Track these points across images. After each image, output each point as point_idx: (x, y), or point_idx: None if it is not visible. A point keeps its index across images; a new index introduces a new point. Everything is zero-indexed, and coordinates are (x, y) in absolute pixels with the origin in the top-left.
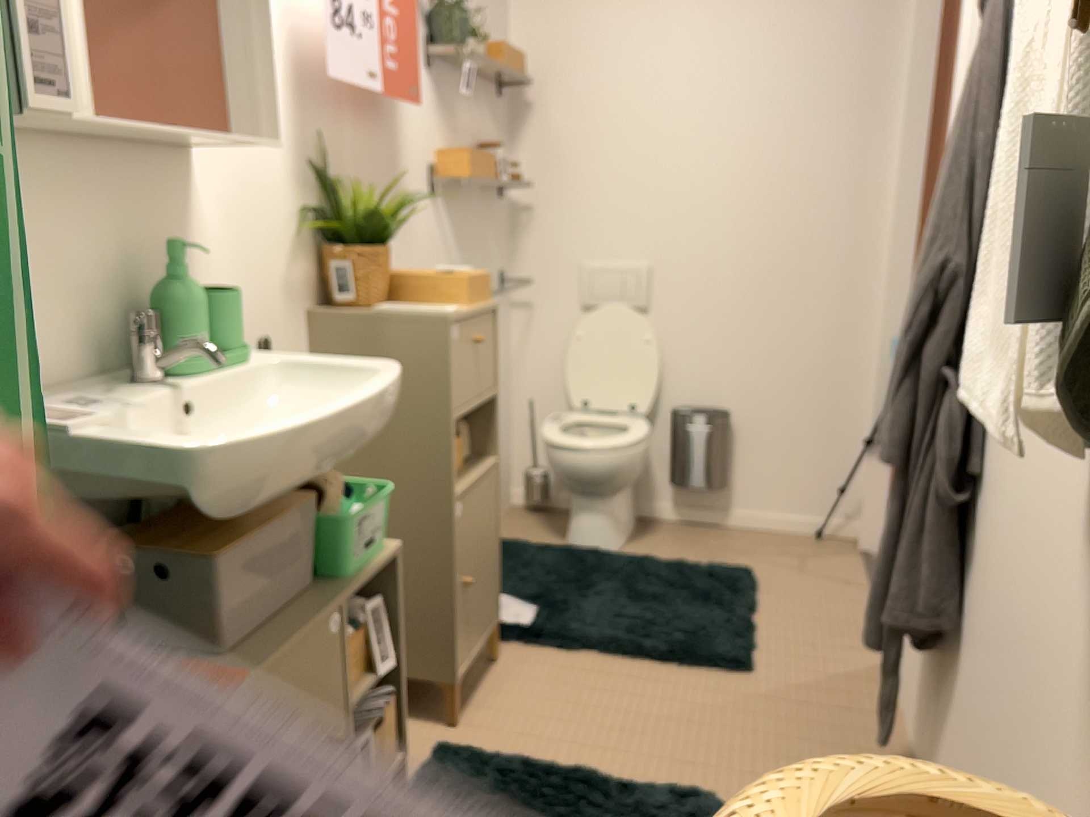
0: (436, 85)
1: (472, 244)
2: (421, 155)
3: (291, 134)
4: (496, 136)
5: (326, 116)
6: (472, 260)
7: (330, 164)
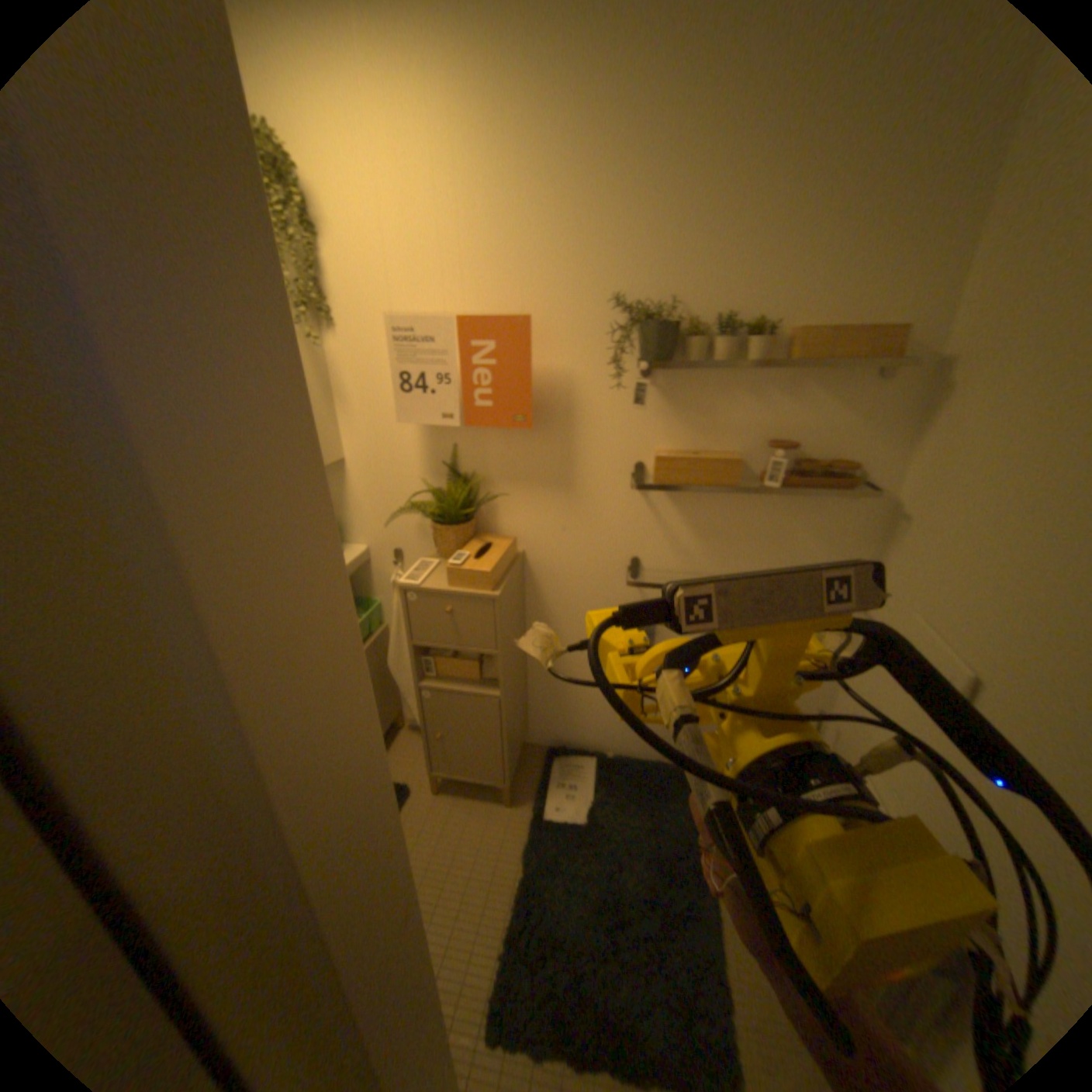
0: (663, 387)
1: (735, 536)
2: (617, 454)
3: (422, 447)
4: (855, 425)
5: (462, 434)
6: (732, 550)
7: (464, 464)
